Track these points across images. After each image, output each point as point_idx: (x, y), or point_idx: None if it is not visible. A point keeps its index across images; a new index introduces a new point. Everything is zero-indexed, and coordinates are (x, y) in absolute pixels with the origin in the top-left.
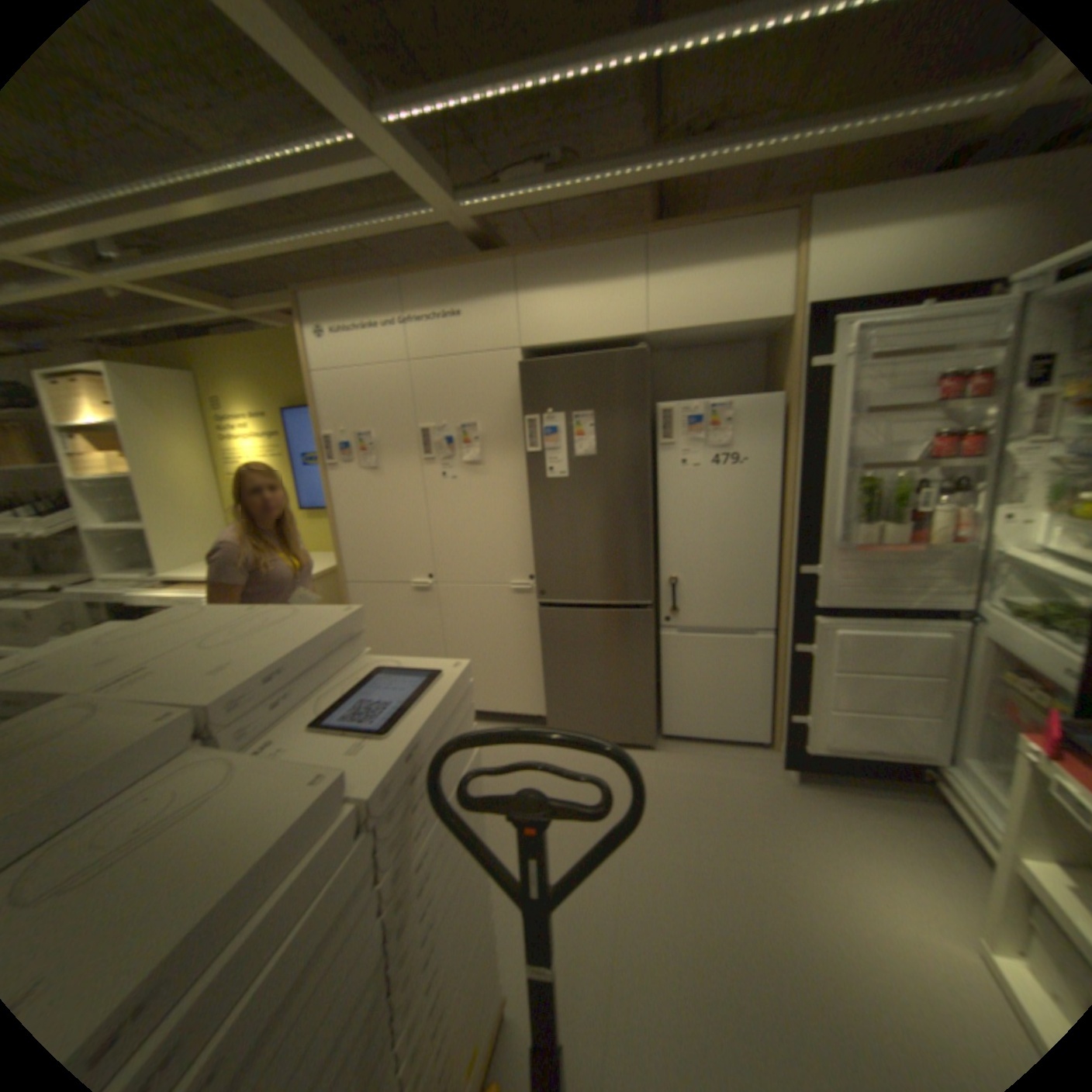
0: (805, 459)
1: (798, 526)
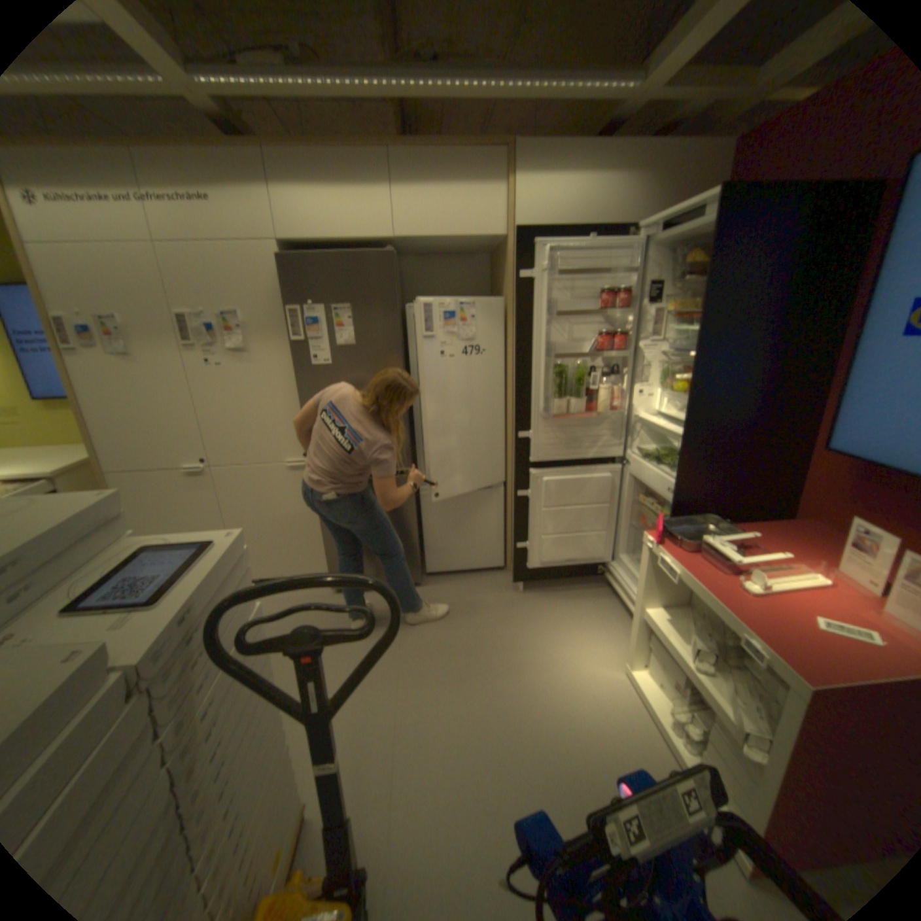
0: (517, 351)
1: (515, 403)
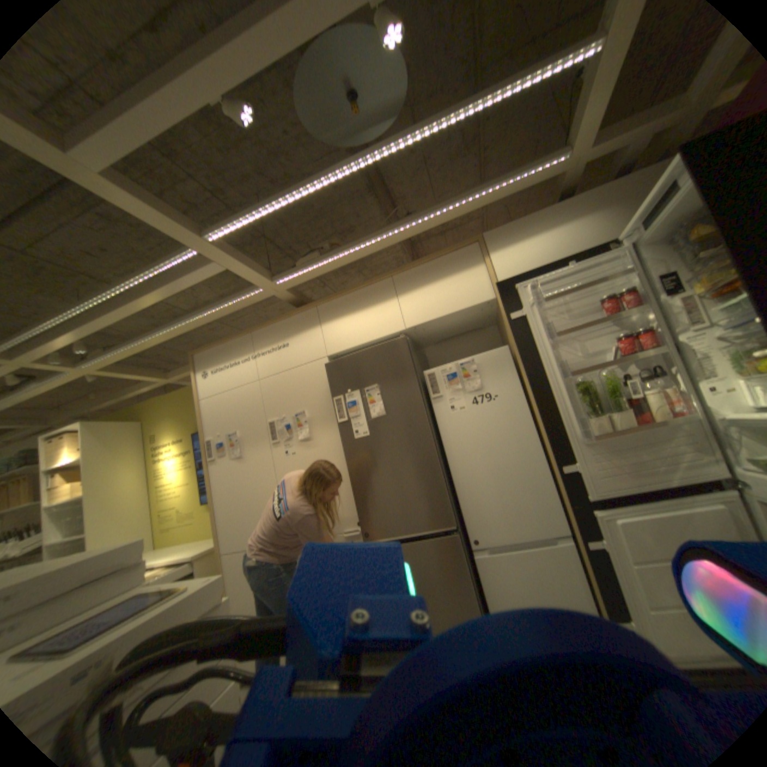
0: (535, 384)
1: (551, 437)
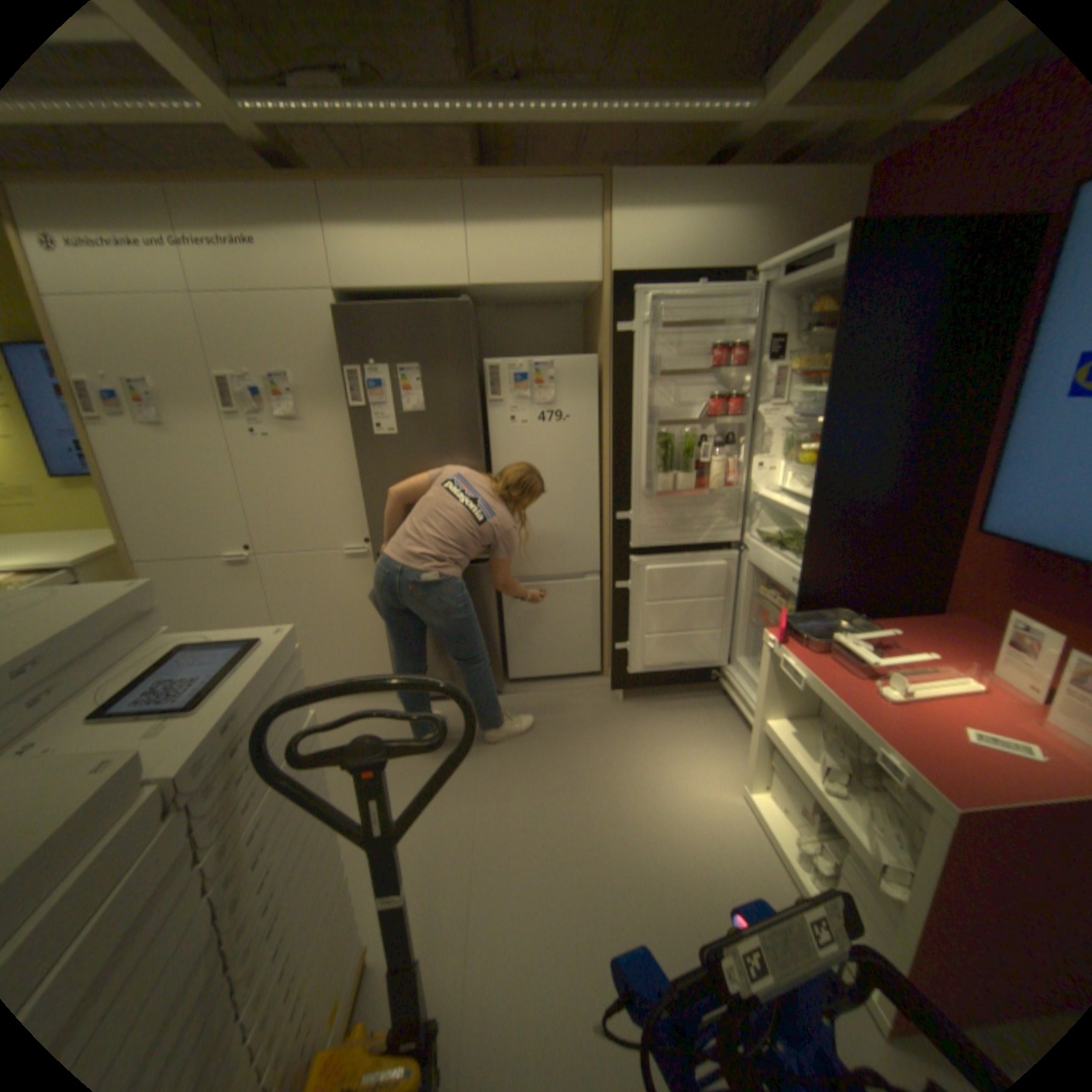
0: (615, 418)
1: (612, 479)
